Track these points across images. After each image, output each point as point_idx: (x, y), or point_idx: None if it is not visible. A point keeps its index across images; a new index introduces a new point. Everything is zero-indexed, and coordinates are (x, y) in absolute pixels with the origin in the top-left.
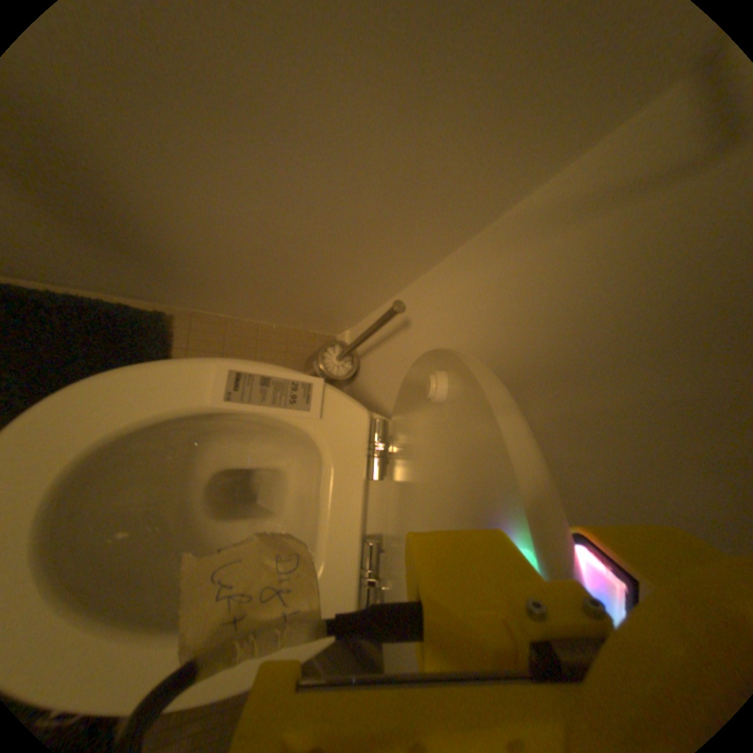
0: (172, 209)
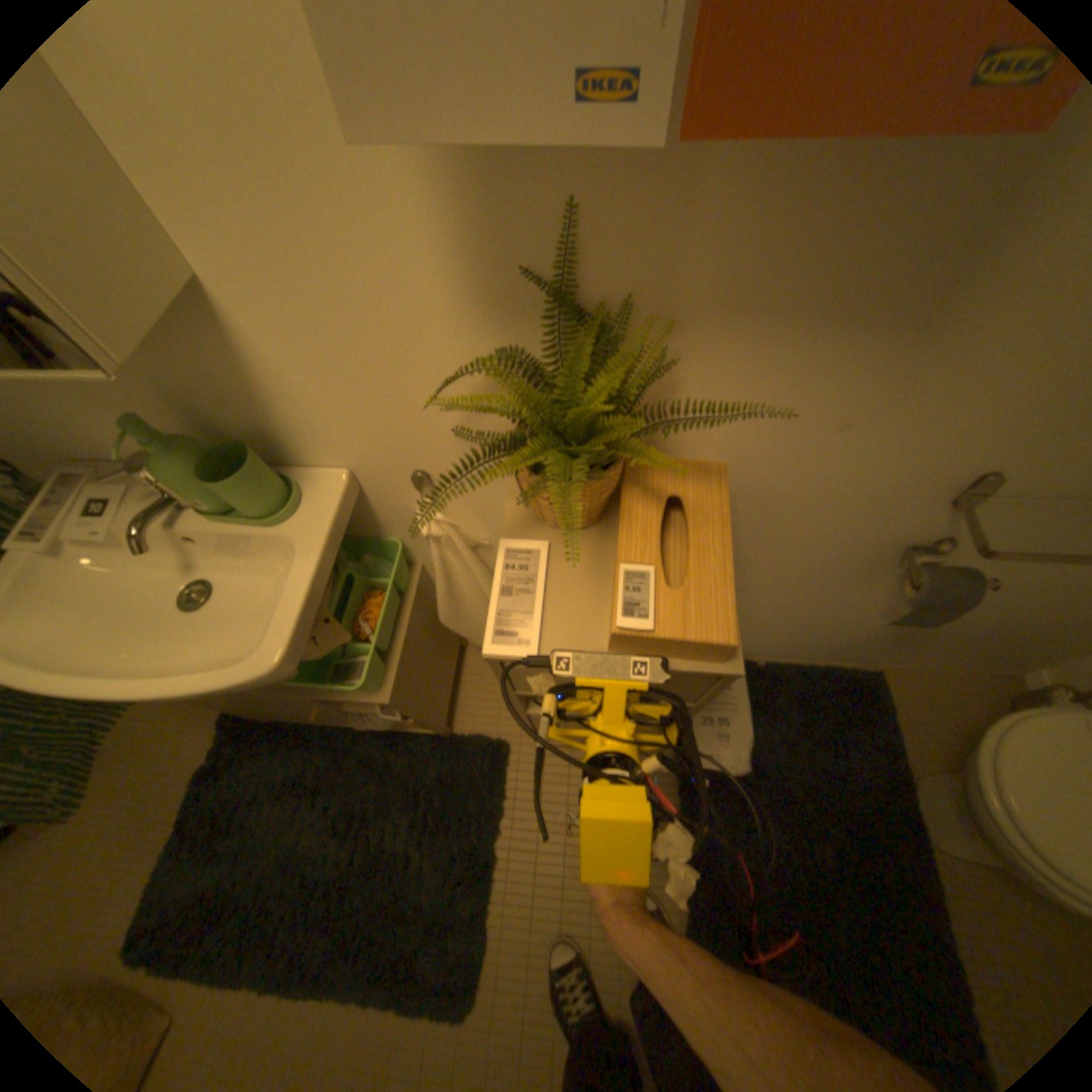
0: (975, 621)
